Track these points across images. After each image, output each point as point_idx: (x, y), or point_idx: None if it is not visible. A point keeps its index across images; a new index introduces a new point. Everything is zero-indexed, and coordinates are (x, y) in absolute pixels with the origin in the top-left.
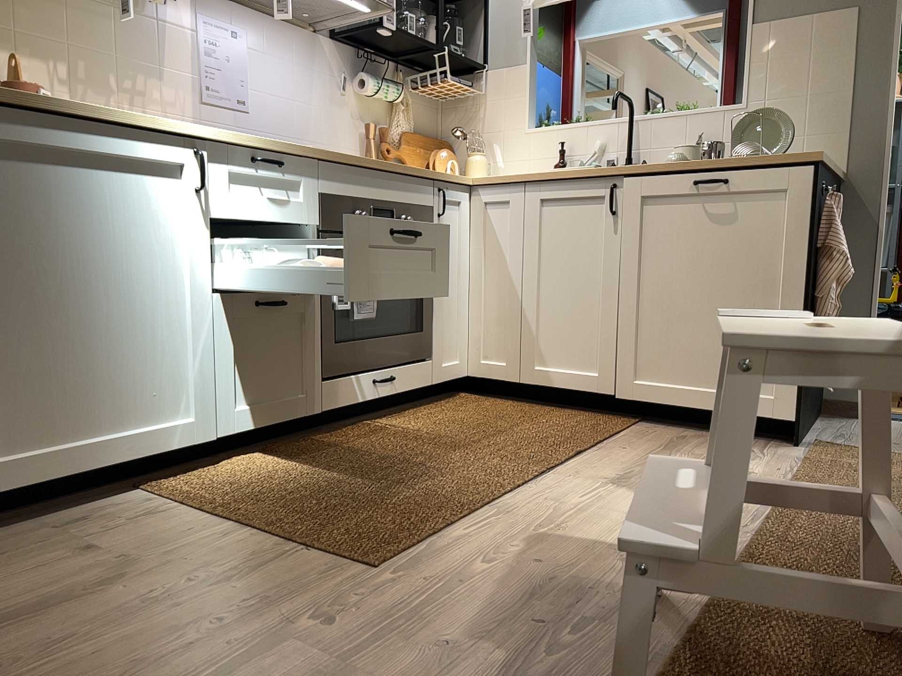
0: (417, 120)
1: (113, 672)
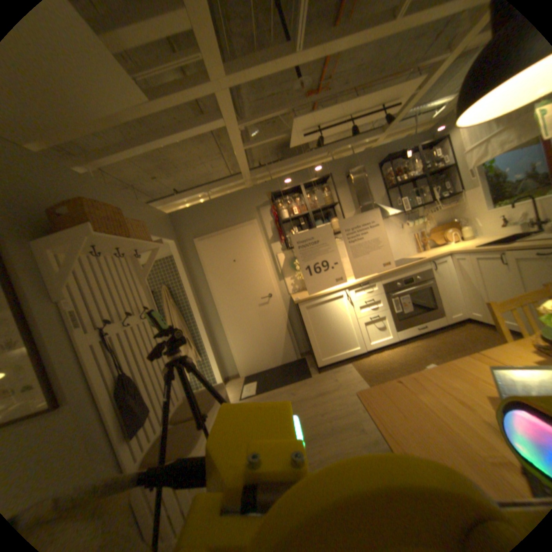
0: (440, 218)
1: (327, 409)
